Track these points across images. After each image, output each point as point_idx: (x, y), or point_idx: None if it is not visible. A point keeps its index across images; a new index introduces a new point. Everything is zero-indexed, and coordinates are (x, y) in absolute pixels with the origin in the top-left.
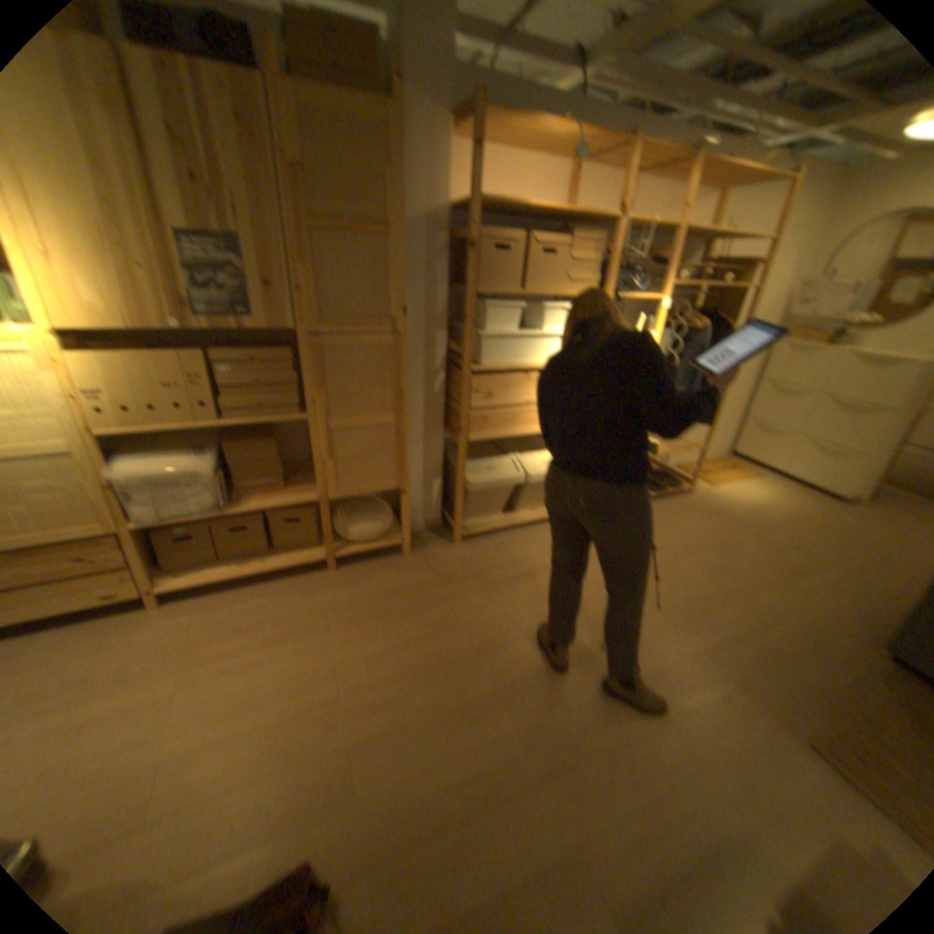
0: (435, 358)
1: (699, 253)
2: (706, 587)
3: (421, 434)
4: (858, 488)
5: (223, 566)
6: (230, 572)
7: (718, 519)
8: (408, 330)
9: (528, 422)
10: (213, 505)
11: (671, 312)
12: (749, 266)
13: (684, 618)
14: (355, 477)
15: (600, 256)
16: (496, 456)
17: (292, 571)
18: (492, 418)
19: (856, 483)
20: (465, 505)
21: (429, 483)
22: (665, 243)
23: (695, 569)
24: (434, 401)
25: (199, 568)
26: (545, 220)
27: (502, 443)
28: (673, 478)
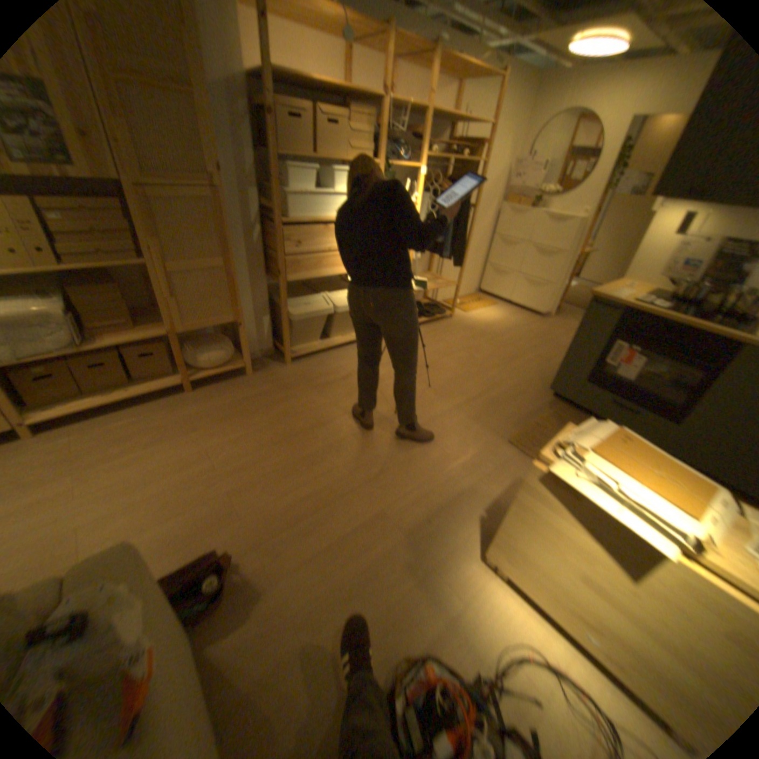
0: (251, 213)
1: (447, 133)
2: (458, 371)
3: (248, 278)
4: (548, 305)
5: (91, 395)
6: (99, 399)
7: (467, 332)
8: (224, 188)
9: (332, 266)
10: (70, 343)
11: (429, 180)
12: (481, 146)
13: (444, 390)
14: (198, 314)
15: (374, 129)
16: (311, 295)
17: (156, 393)
18: (304, 262)
19: (547, 302)
20: (291, 334)
21: (260, 320)
22: (422, 123)
23: (452, 362)
24: (255, 250)
25: (69, 398)
26: (328, 95)
27: (315, 286)
28: (440, 308)
